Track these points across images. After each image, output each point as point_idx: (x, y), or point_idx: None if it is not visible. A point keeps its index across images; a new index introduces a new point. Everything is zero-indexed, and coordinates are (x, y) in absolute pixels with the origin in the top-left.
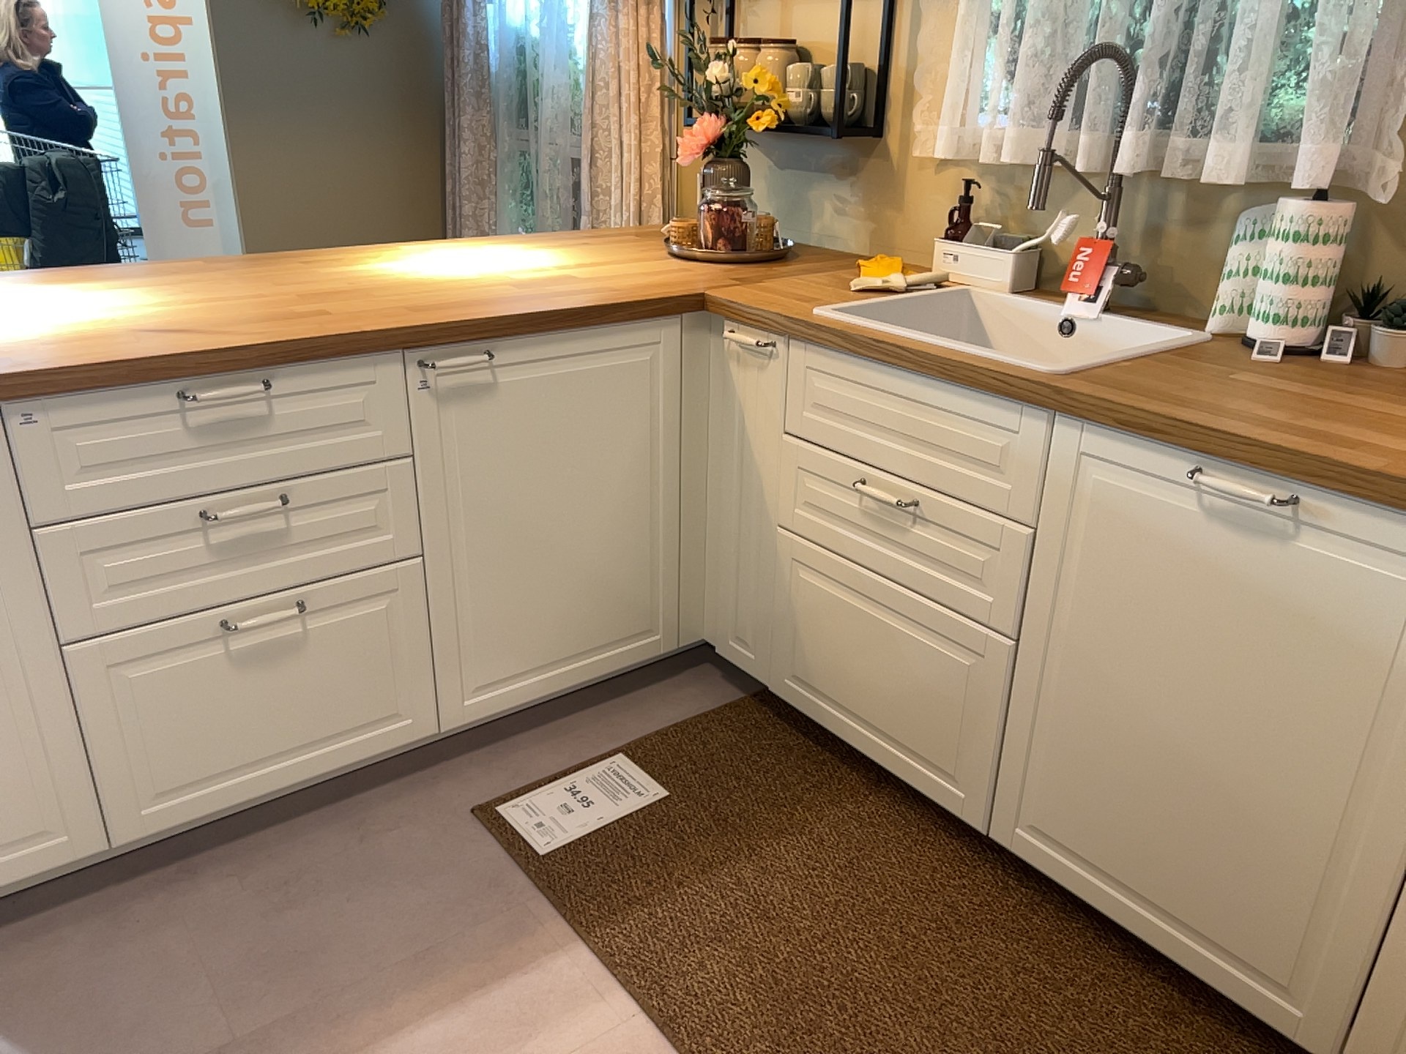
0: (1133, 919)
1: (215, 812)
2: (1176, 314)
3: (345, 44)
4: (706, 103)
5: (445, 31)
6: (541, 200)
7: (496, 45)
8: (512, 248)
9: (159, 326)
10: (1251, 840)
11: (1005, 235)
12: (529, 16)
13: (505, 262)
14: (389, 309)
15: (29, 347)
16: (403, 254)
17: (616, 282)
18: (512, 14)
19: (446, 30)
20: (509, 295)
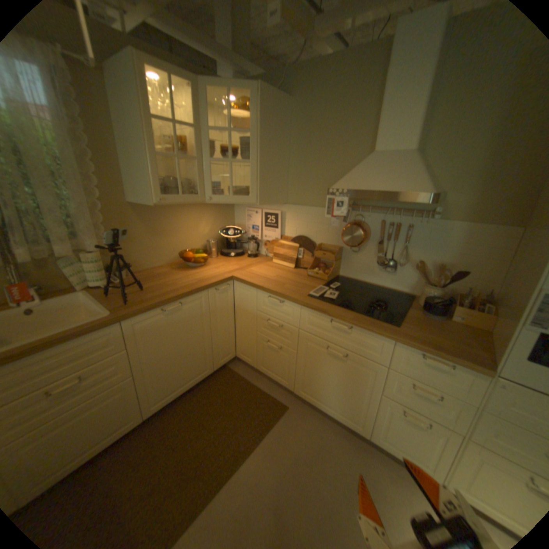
0: (181, 392)
1: None
2: (51, 292)
3: None
4: None
5: None
6: None
7: None
8: None
9: None
10: (193, 357)
11: None
12: None
13: None
14: None
15: None
16: None
17: None
18: None
19: None
20: None
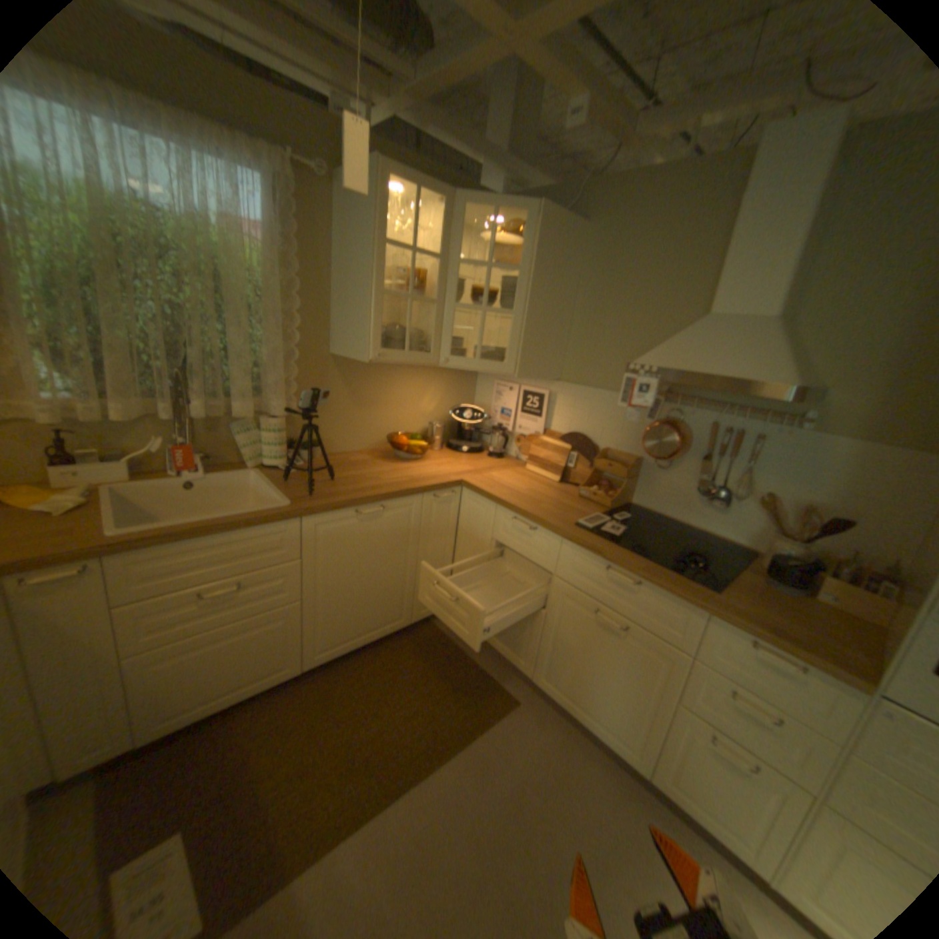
0: (359, 645)
1: None
2: (215, 466)
3: None
4: None
5: None
6: None
7: None
8: None
9: None
10: (385, 594)
11: (91, 454)
12: None
13: None
14: None
15: None
16: None
17: None
18: None
19: None
20: None
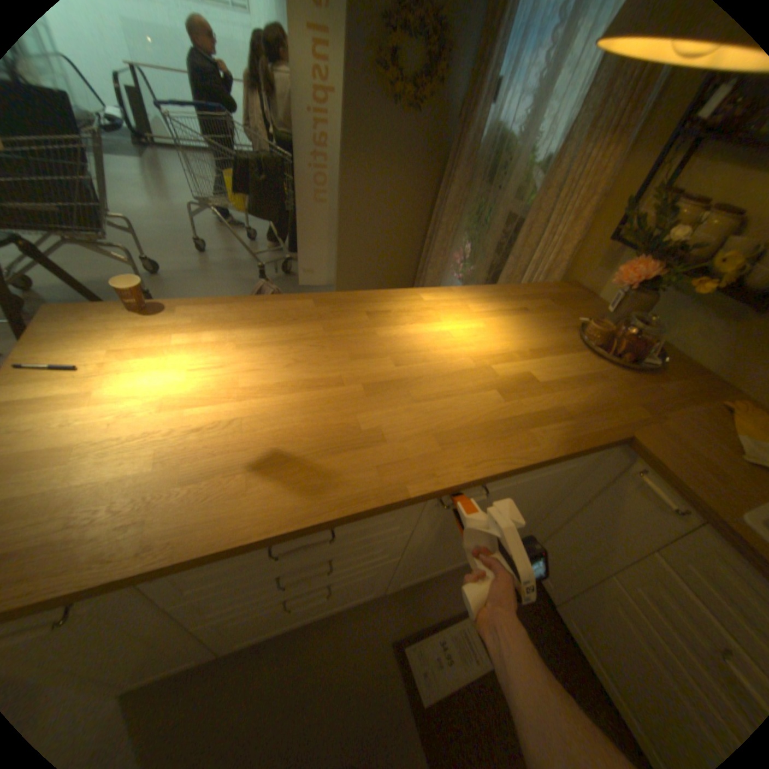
0: None
1: (270, 637)
2: None
3: (406, 113)
4: (659, 247)
5: (459, 110)
6: (486, 231)
7: (487, 128)
8: (485, 309)
9: (266, 442)
10: None
11: None
12: (516, 115)
13: (486, 336)
14: (423, 433)
15: (166, 480)
16: (424, 308)
17: (567, 398)
18: (503, 110)
19: (462, 112)
20: (502, 414)
